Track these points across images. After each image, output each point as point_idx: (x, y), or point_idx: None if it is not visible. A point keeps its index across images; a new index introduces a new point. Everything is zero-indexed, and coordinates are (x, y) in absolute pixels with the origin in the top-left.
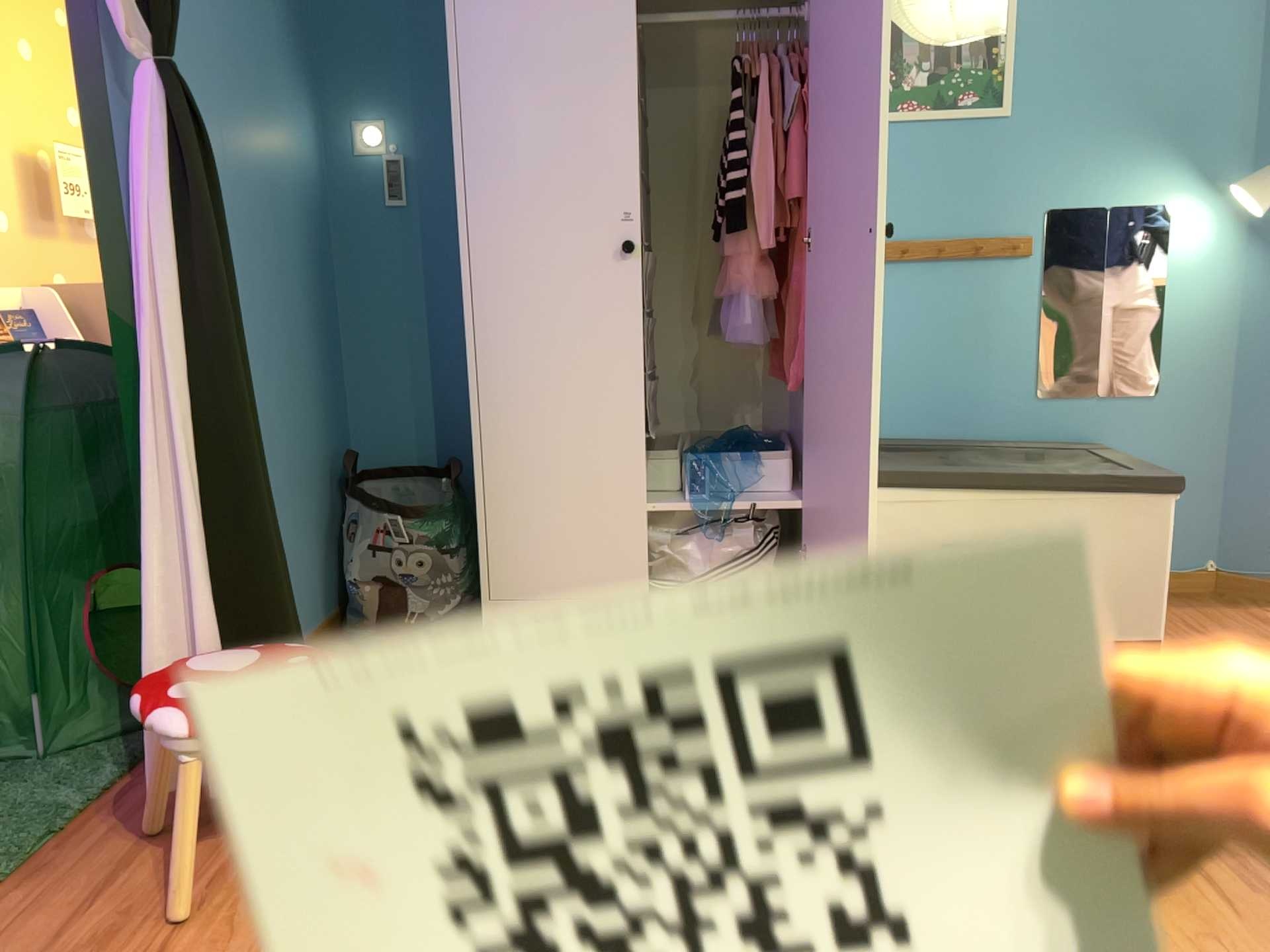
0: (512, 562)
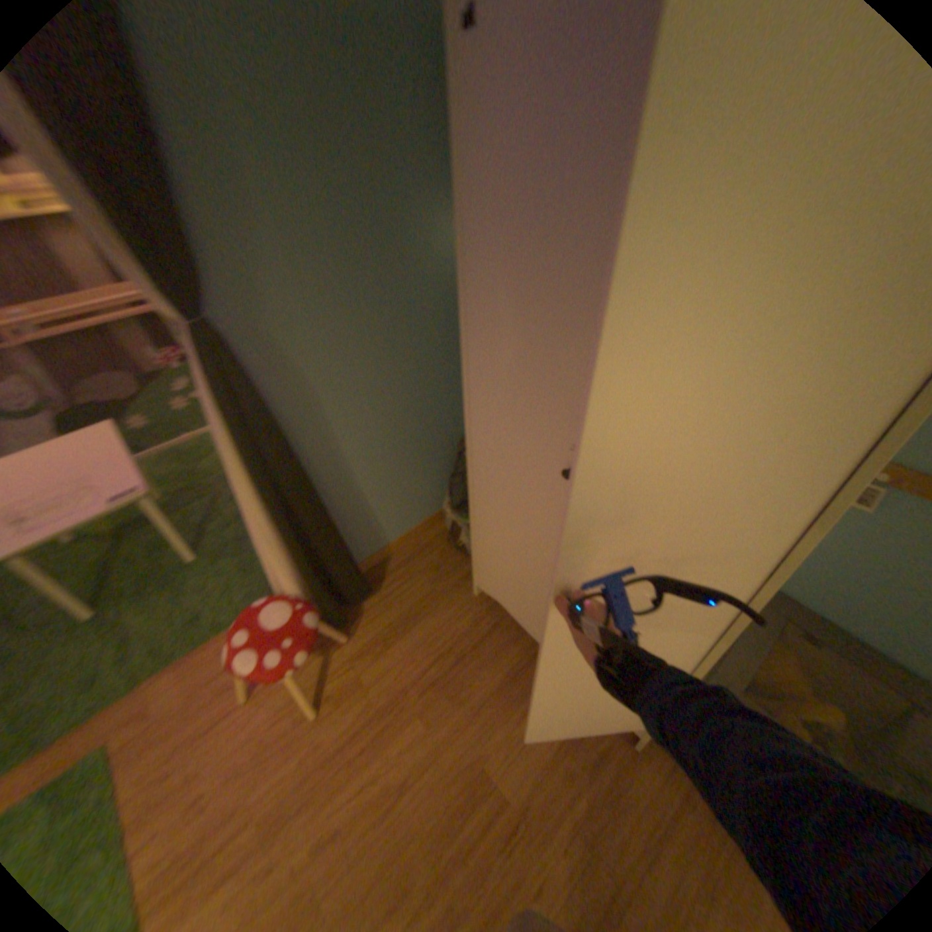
0: (488, 573)
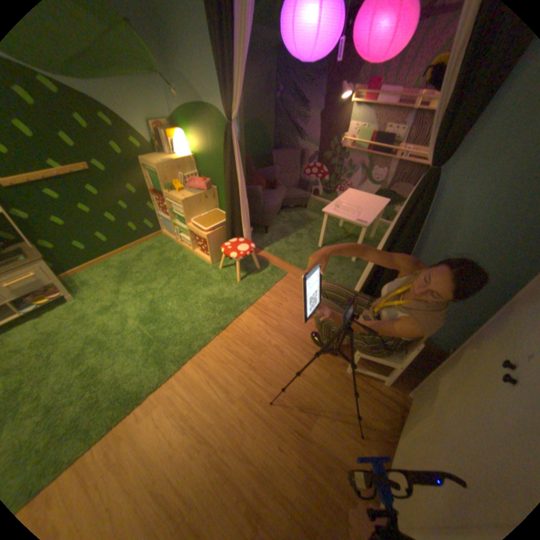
0: (425, 390)
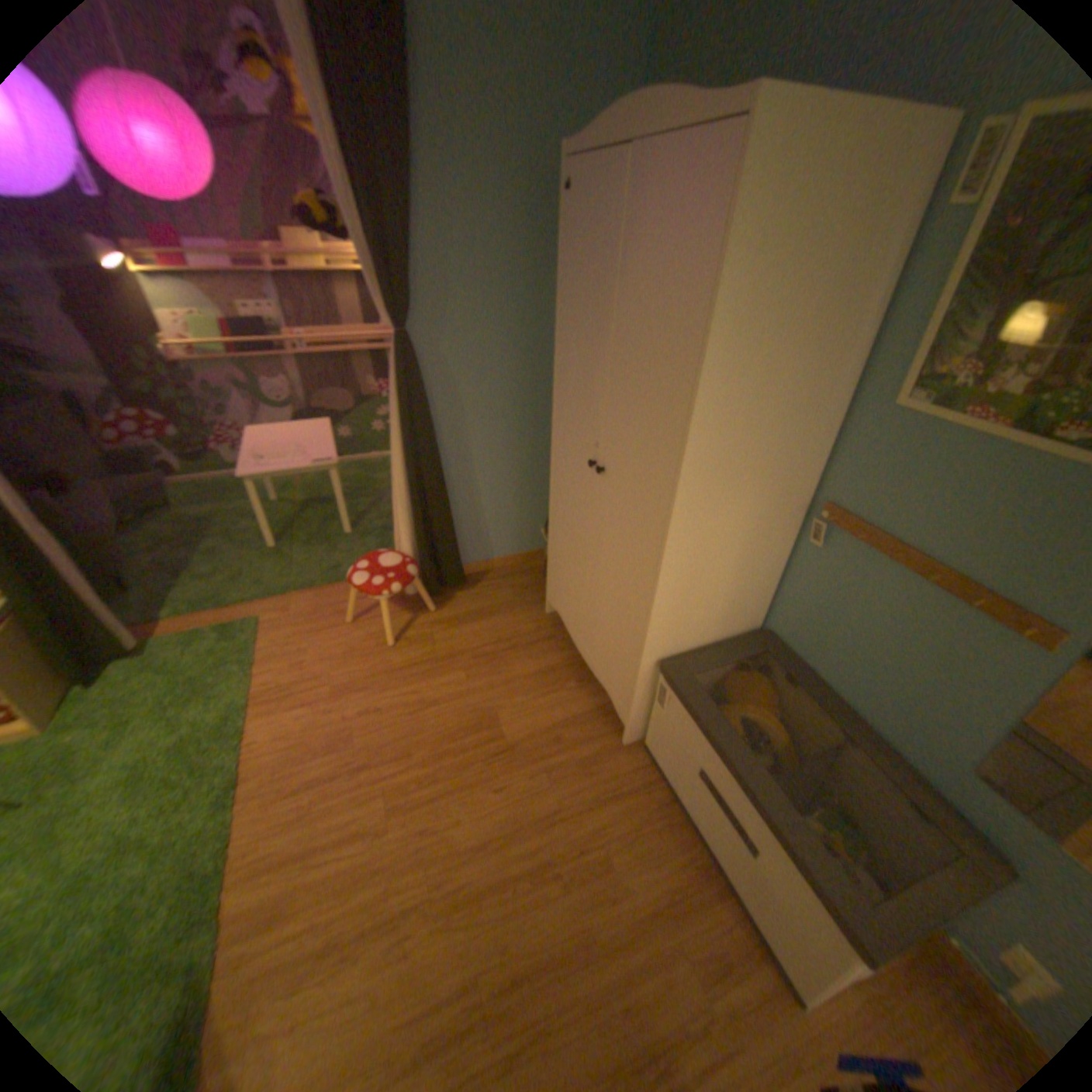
0: (554, 584)
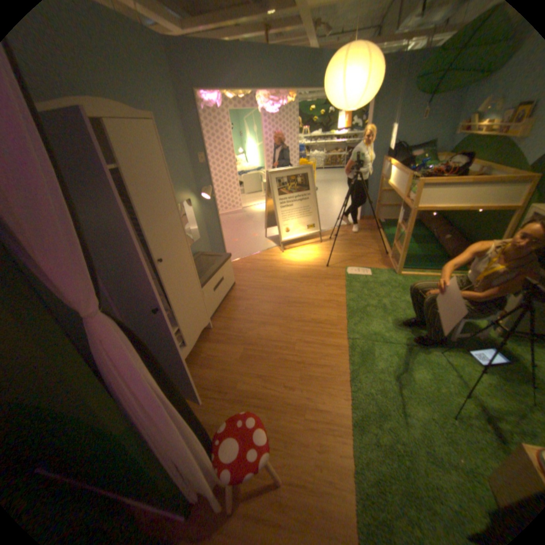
0: None
